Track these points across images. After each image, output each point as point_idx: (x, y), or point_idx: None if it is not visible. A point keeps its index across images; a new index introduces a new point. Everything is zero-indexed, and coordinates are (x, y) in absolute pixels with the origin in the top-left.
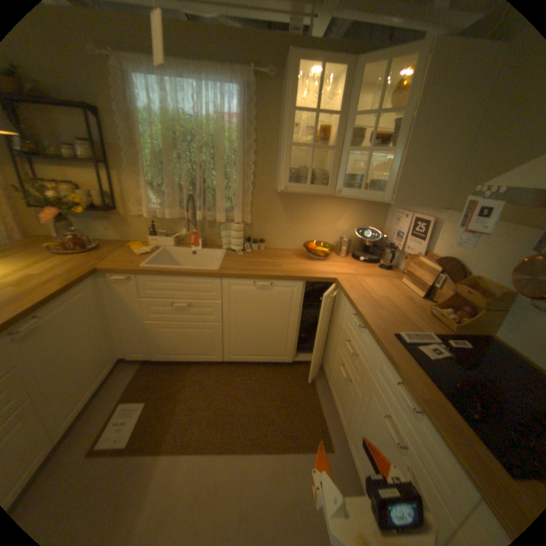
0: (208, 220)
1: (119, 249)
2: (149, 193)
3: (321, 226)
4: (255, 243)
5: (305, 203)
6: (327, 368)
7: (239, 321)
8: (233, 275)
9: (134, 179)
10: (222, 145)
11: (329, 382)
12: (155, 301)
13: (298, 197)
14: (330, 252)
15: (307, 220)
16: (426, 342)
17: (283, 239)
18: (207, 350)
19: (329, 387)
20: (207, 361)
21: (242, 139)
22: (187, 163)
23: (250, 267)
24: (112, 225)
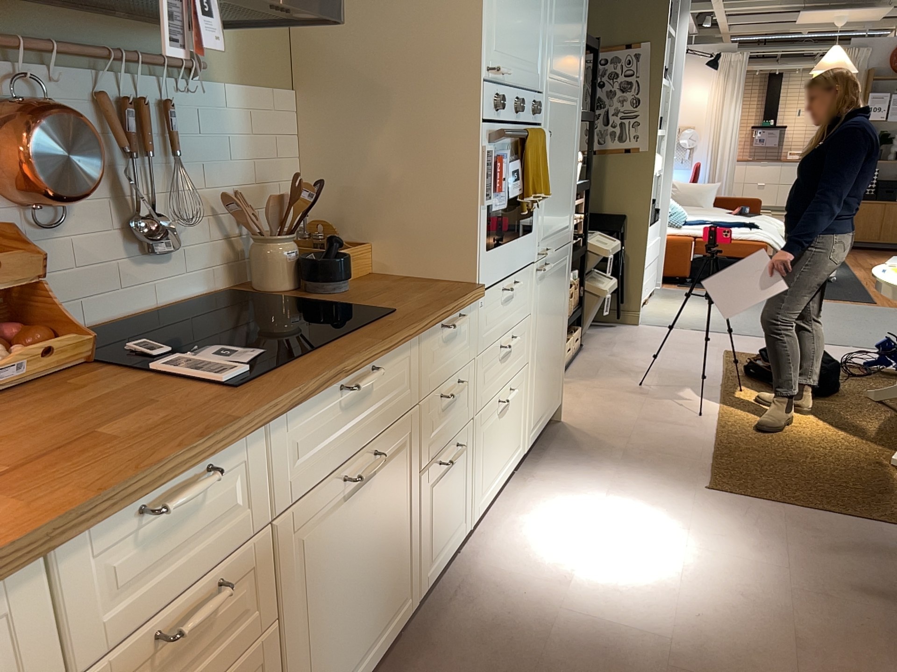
0: None
1: None
2: None
3: None
4: None
5: None
6: None
7: None
8: None
9: None
10: None
11: None
12: None
13: None
14: None
15: None
16: (205, 361)
17: None
18: None
19: None
20: None
21: None
22: None
23: None
24: None
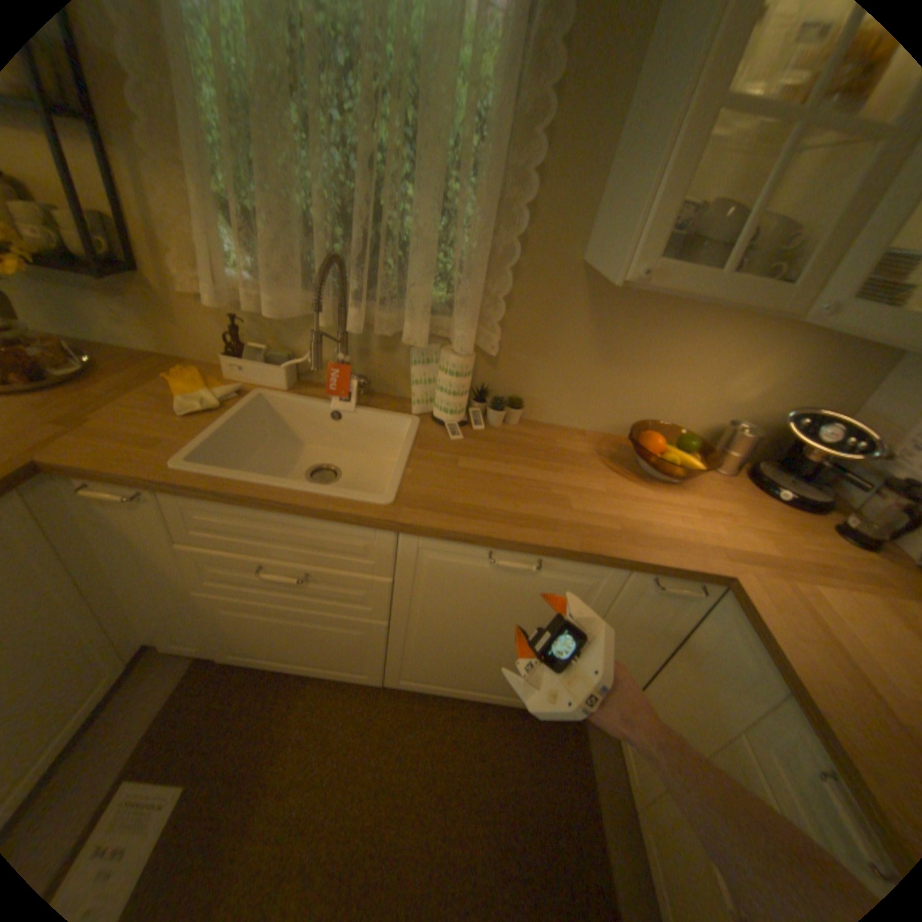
0: (383, 330)
1: (141, 387)
2: (223, 233)
3: (687, 383)
4: (501, 408)
5: (662, 314)
6: (637, 761)
7: (433, 624)
8: (433, 530)
9: (180, 184)
10: (451, 88)
11: (638, 801)
12: (216, 556)
13: (647, 293)
14: (706, 468)
15: (651, 362)
16: None
17: (572, 404)
18: (347, 664)
19: (638, 812)
20: (346, 681)
21: (520, 74)
22: (335, 149)
23: (485, 498)
24: (136, 311)
